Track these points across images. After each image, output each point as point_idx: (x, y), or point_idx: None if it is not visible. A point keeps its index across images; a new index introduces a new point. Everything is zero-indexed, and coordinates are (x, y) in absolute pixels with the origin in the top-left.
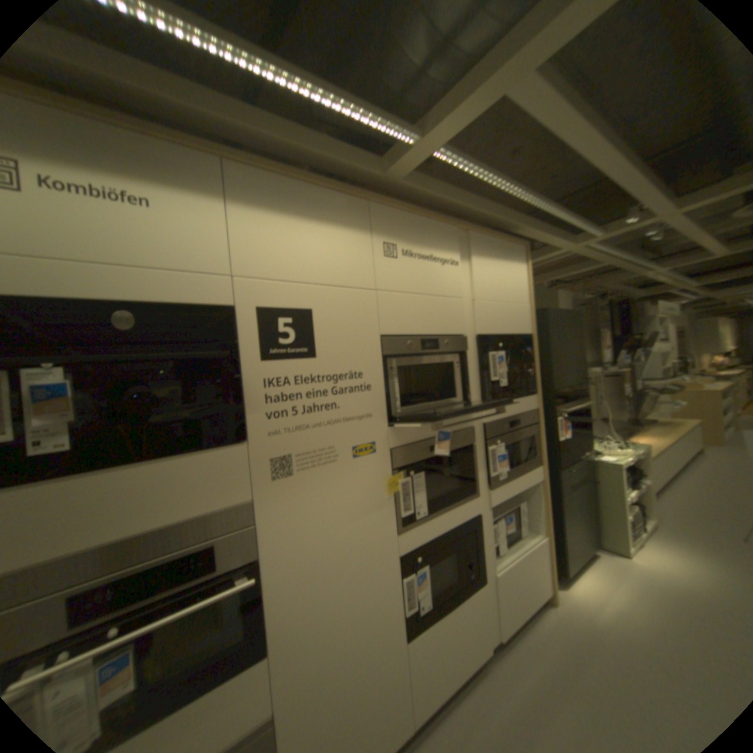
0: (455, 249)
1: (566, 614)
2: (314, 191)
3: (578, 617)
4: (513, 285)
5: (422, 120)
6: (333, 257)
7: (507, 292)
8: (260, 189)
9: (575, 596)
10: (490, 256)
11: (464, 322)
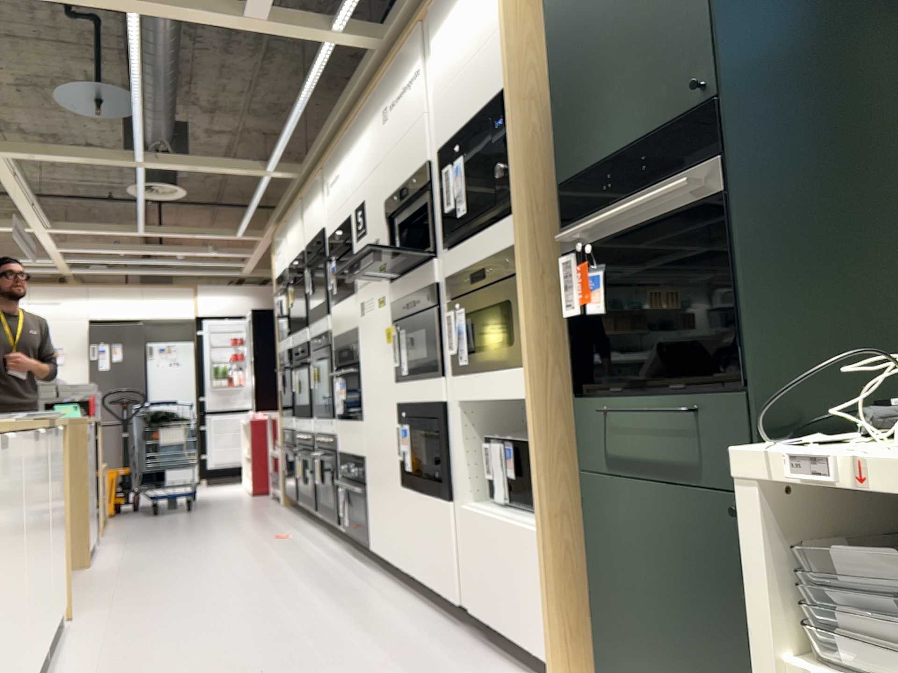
0: (418, 55)
1: None
2: (362, 111)
3: None
4: (476, 21)
5: (325, 28)
6: (368, 153)
7: (468, 45)
8: (352, 135)
9: None
10: (447, 15)
11: (426, 145)
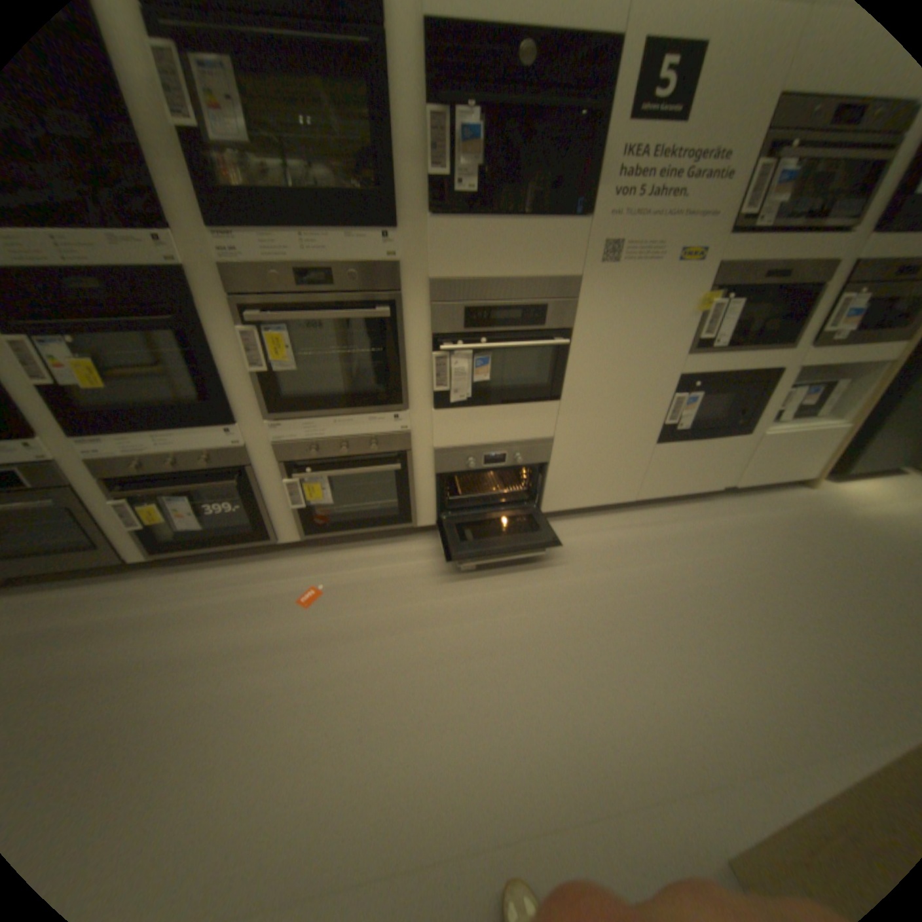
0: None
1: (821, 496)
2: None
3: (834, 502)
4: None
5: None
6: None
7: None
8: None
9: (844, 490)
10: None
11: None
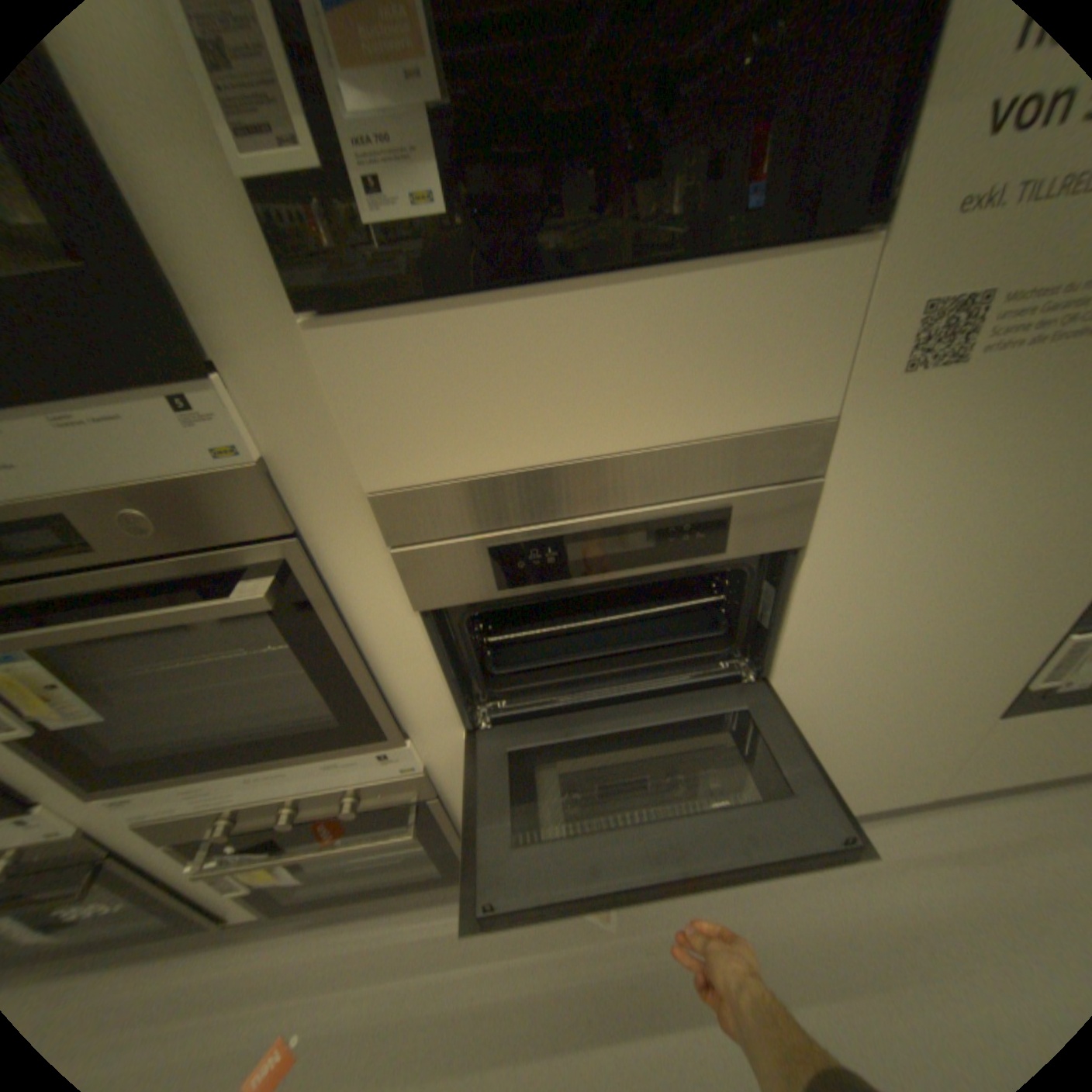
0: None
1: None
2: None
3: None
4: None
5: None
6: None
7: None
8: None
9: None
10: None
11: None
